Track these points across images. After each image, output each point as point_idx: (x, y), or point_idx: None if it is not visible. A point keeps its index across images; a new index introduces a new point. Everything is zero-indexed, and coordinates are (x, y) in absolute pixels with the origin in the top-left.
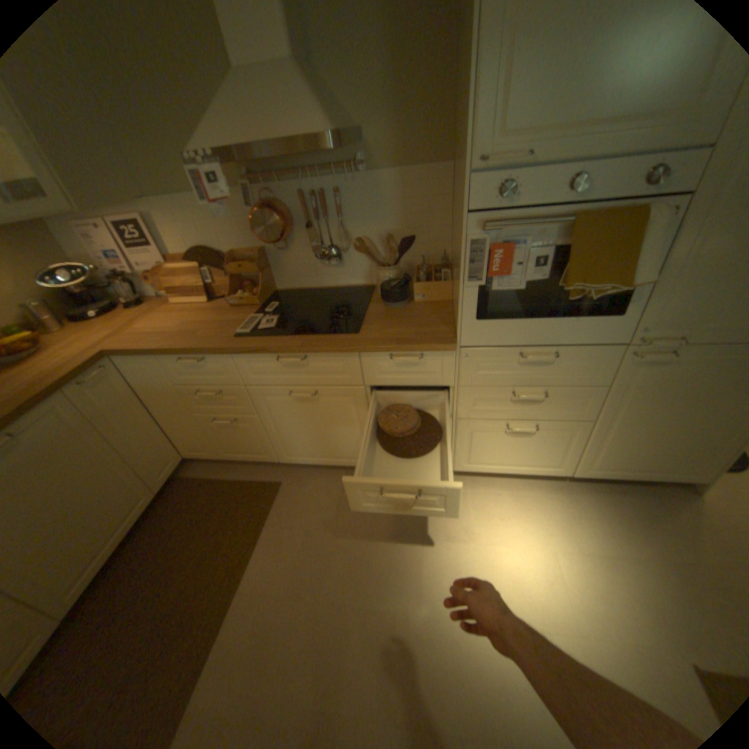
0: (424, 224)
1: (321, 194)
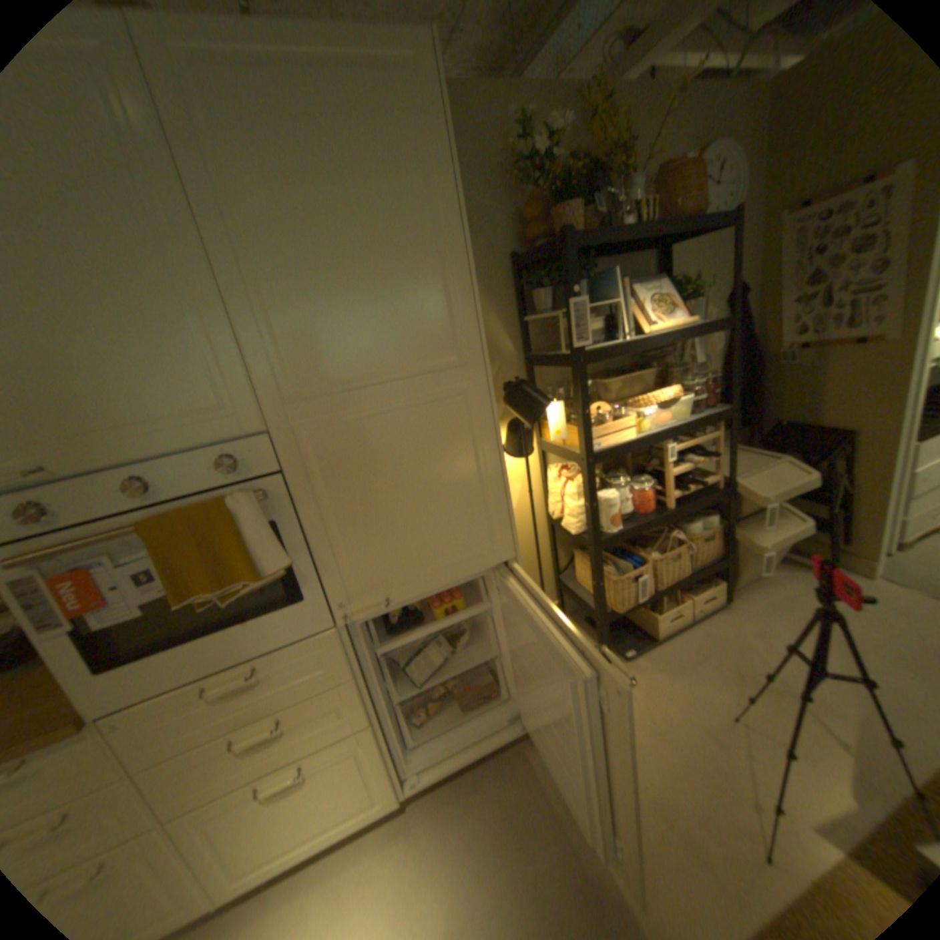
0: None
1: None
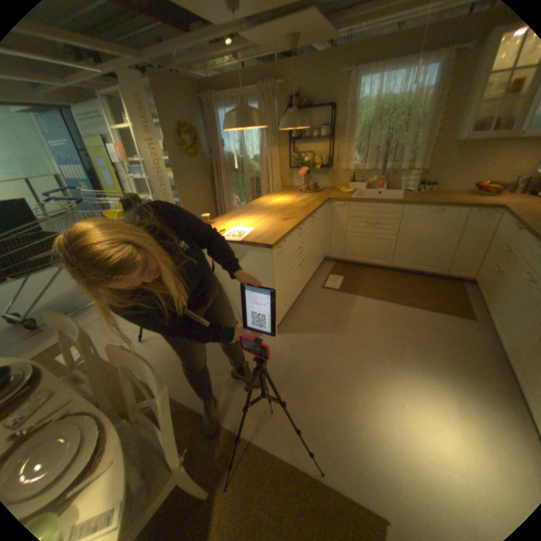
0: None
1: None
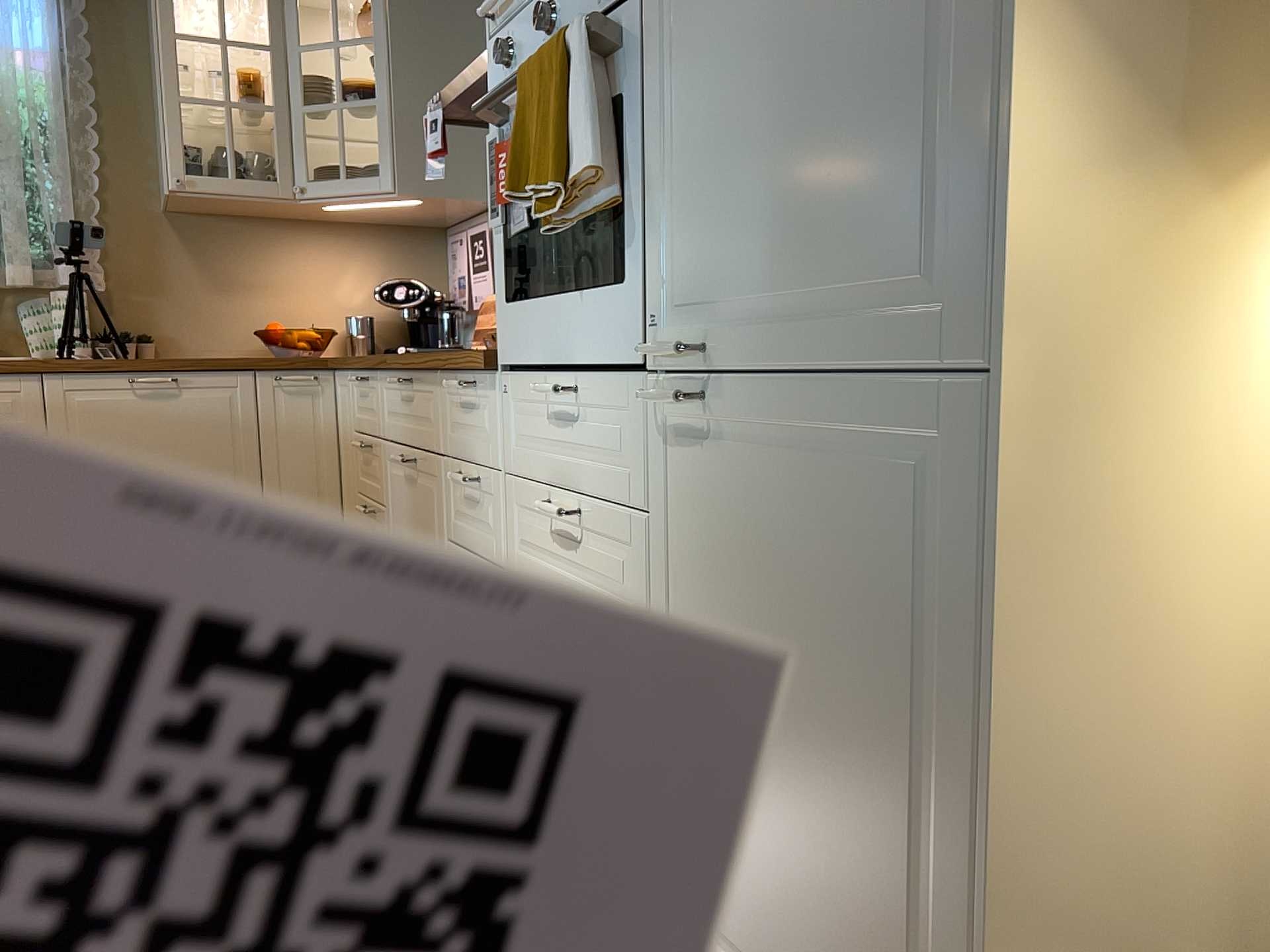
0: None
1: None
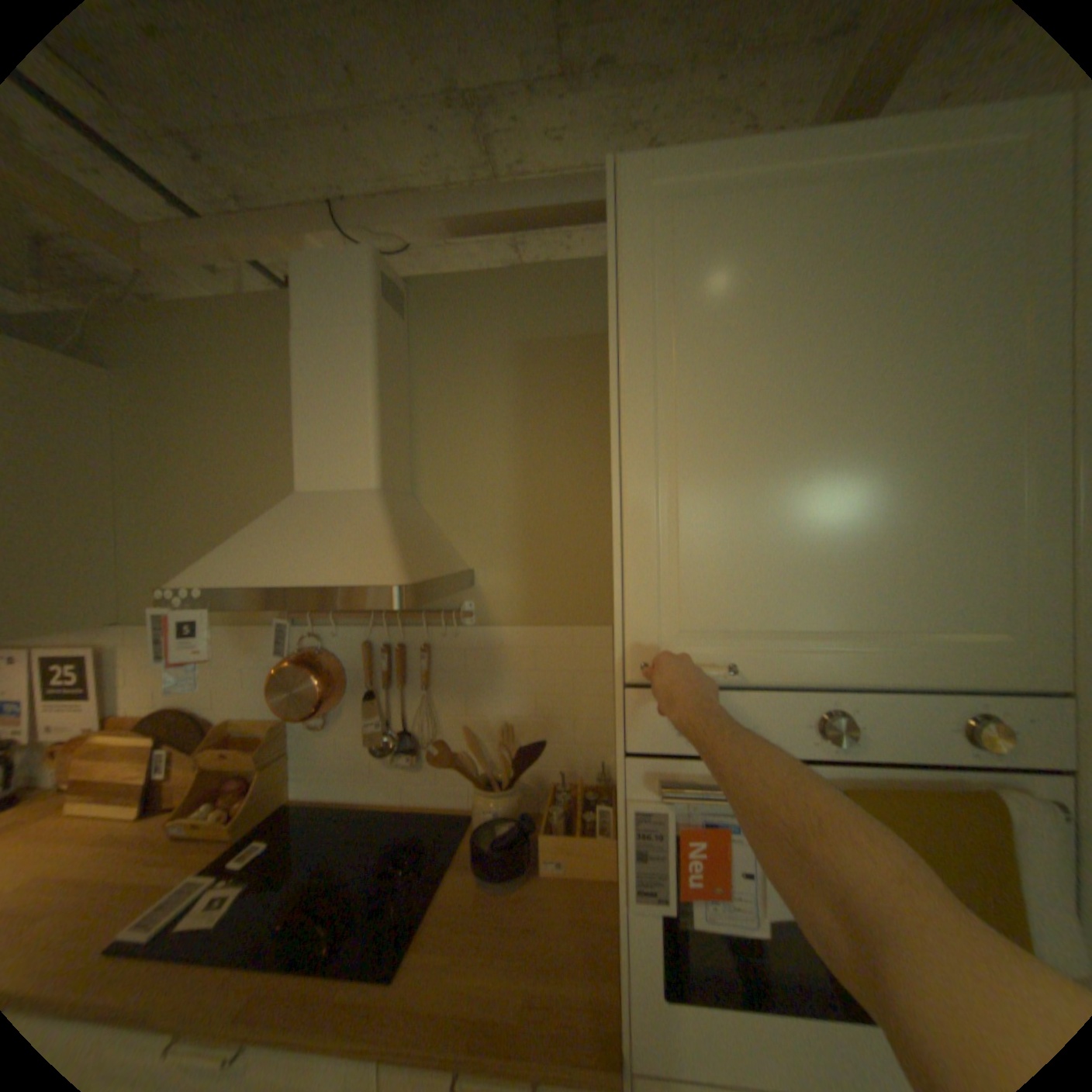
0: (568, 714)
1: (400, 651)
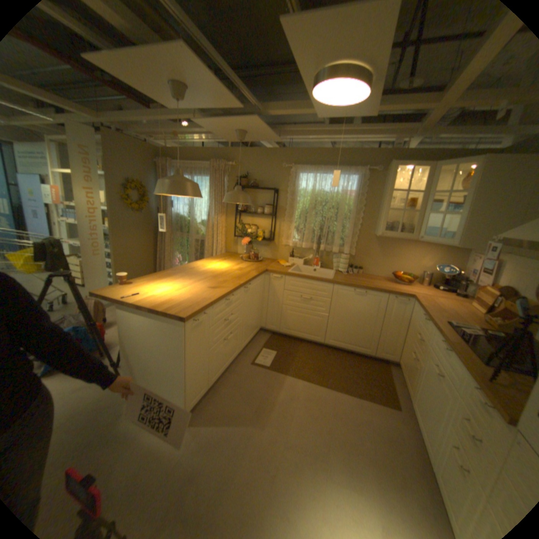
0: None
1: None
